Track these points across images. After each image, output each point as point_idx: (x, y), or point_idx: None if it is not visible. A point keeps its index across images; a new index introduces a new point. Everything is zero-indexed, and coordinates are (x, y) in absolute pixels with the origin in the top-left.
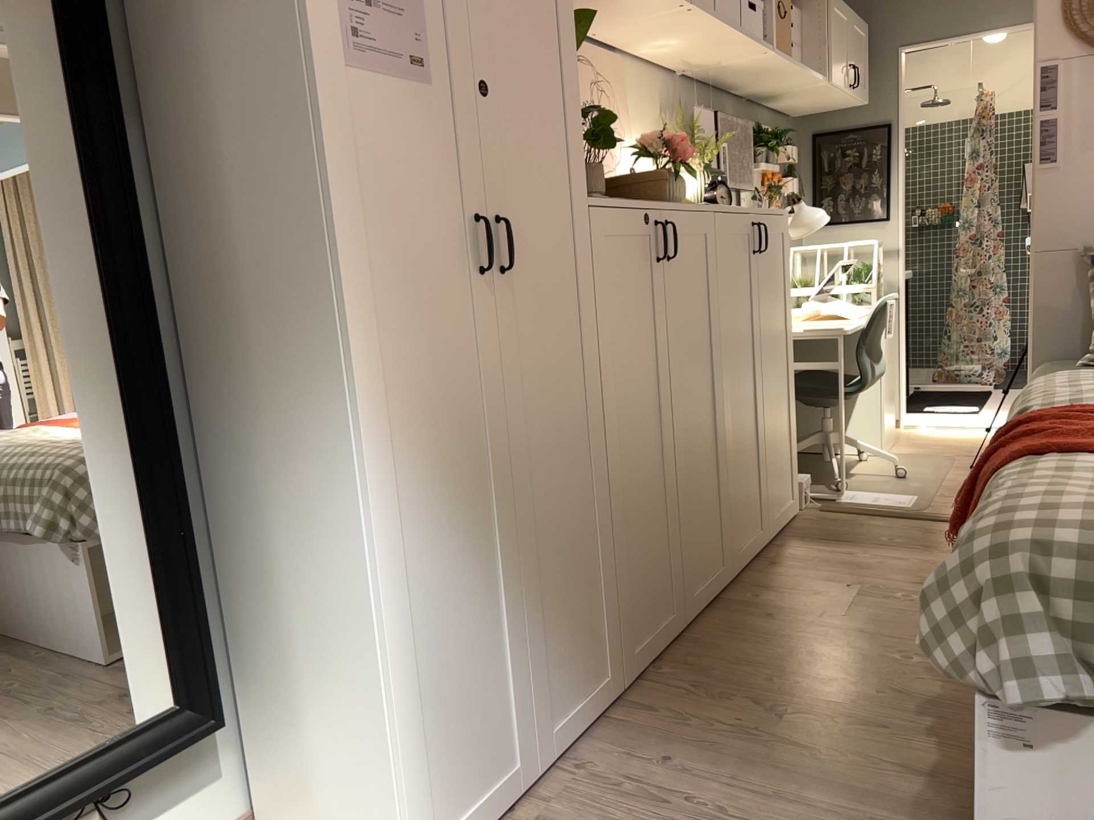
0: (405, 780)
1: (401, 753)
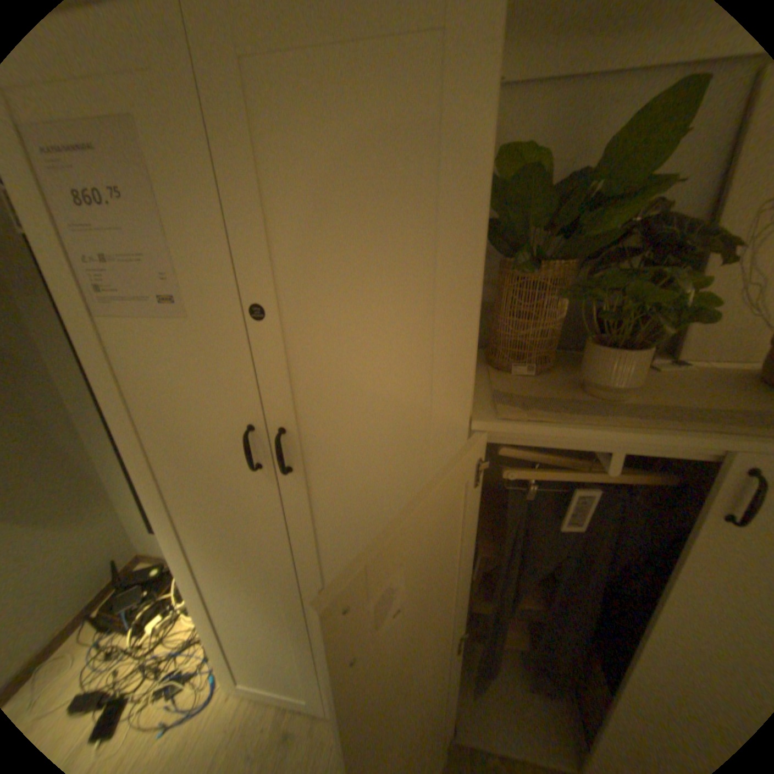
0: (214, 656)
1: (211, 648)
